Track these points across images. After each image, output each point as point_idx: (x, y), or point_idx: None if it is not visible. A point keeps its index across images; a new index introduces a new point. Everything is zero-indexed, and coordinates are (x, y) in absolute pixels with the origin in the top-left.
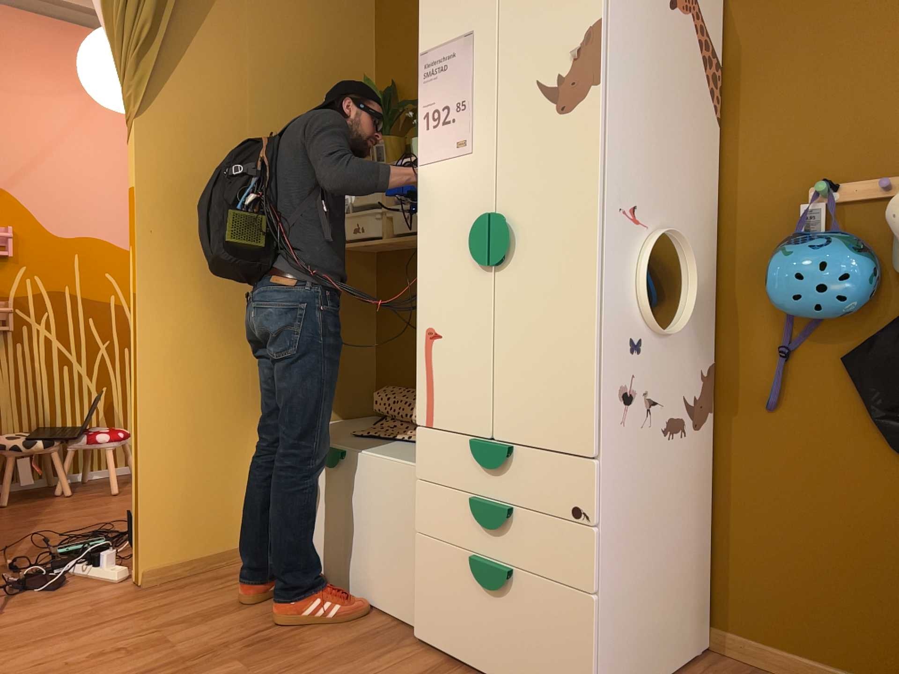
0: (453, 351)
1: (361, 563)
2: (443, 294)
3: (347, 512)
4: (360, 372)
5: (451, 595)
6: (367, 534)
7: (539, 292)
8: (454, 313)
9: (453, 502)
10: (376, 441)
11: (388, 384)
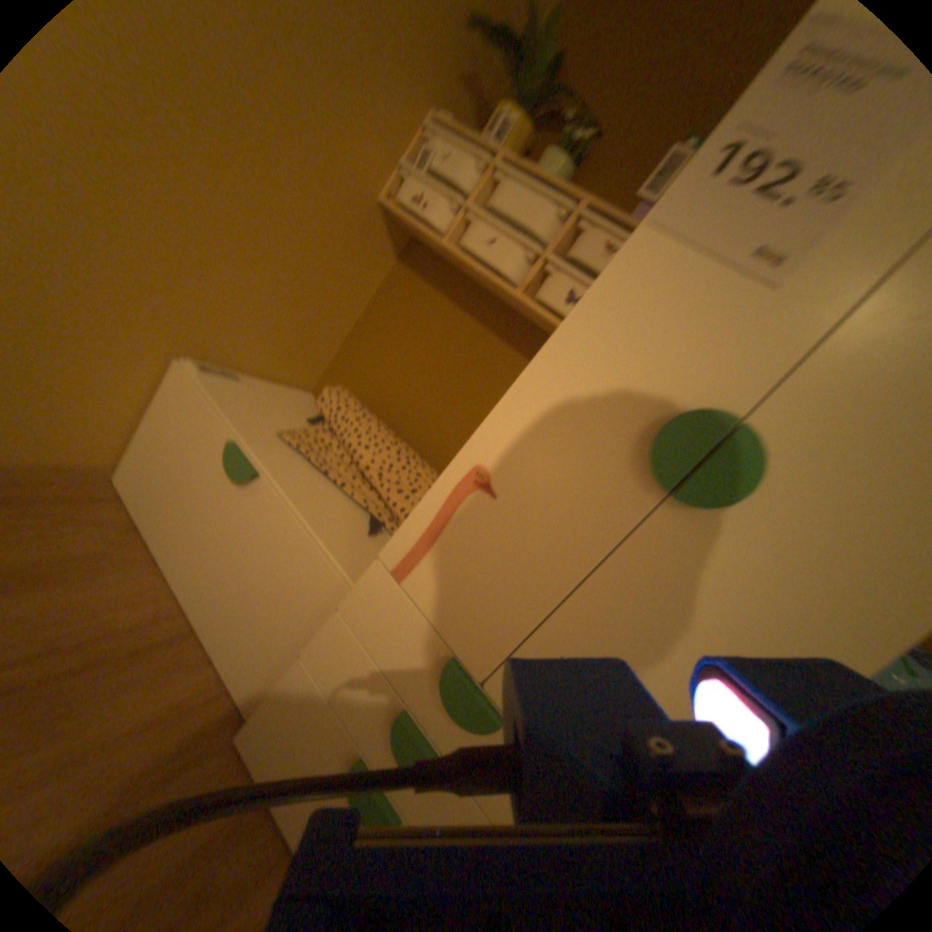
0: (501, 535)
1: (213, 598)
2: (541, 451)
3: (227, 538)
4: (323, 348)
5: (304, 759)
6: (237, 581)
7: (718, 604)
8: (539, 491)
9: (370, 683)
10: (305, 467)
11: (345, 379)
